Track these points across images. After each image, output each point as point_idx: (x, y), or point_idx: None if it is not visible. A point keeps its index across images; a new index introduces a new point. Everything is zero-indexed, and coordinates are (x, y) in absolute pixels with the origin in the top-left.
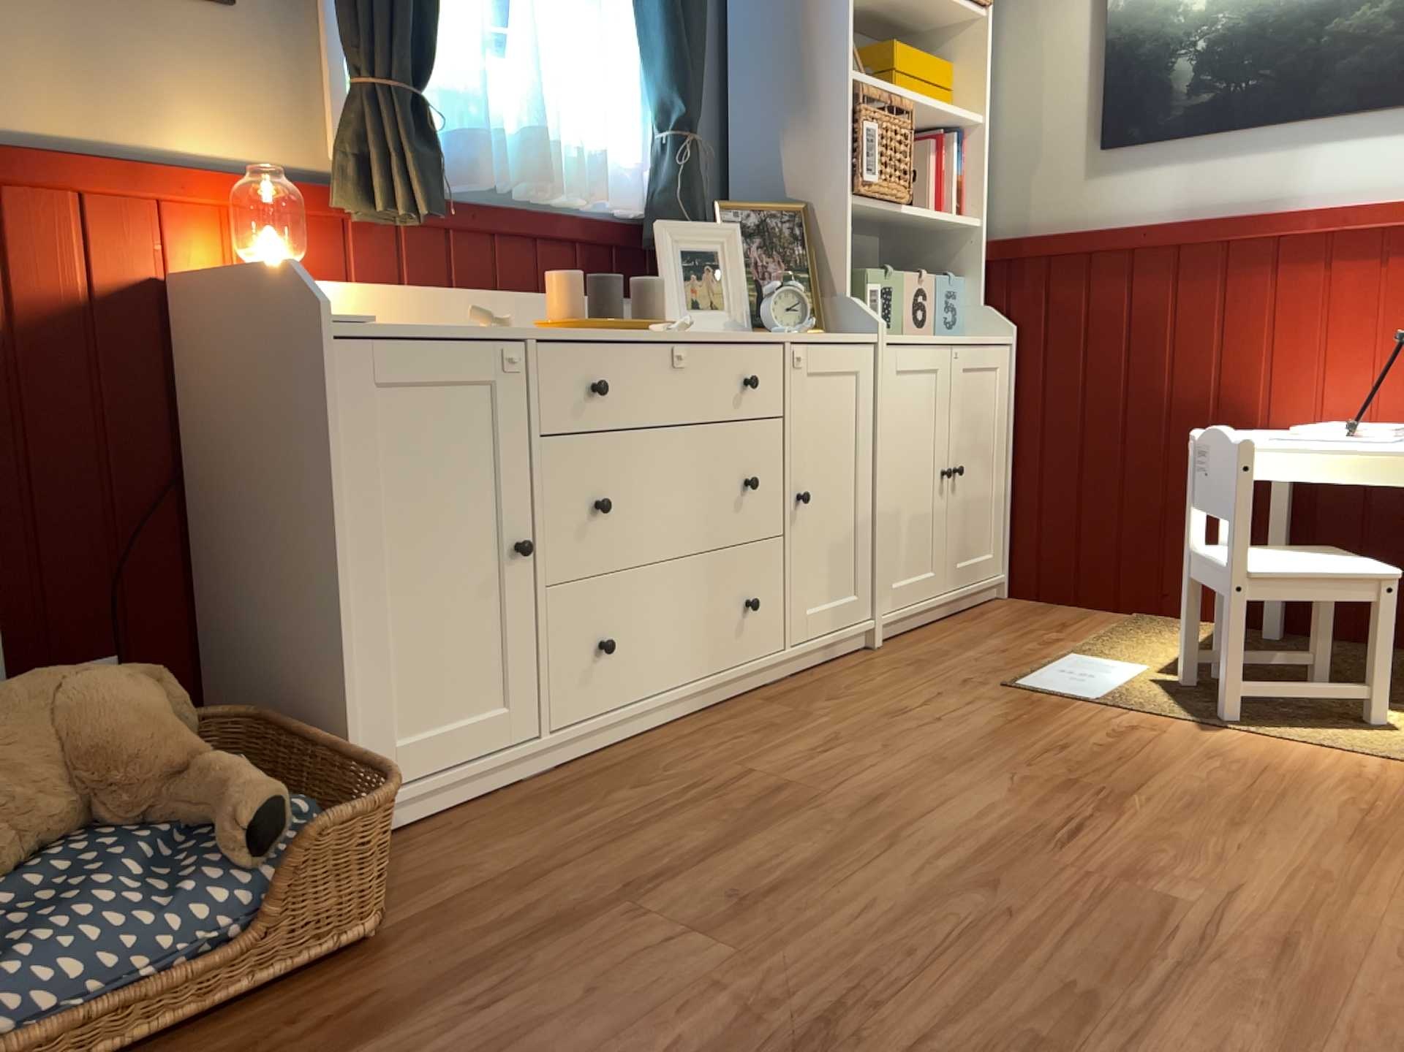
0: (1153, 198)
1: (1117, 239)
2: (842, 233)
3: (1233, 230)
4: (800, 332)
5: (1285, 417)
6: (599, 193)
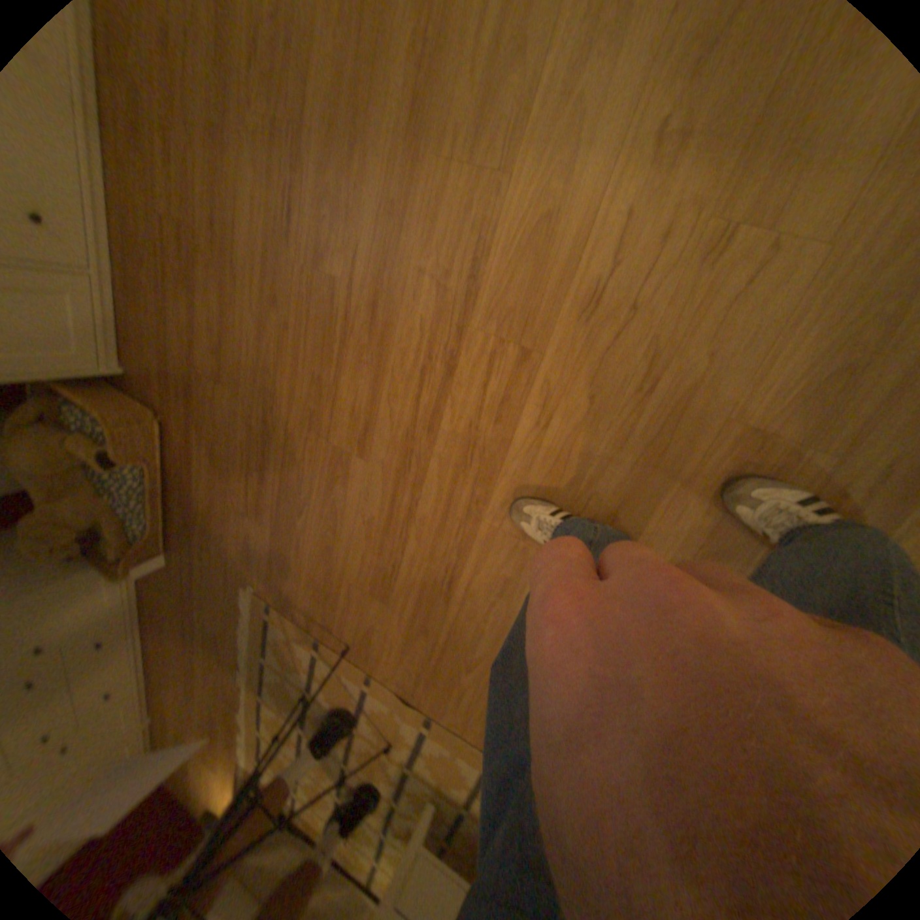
0: None
1: None
2: None
3: None
4: None
5: None
6: None
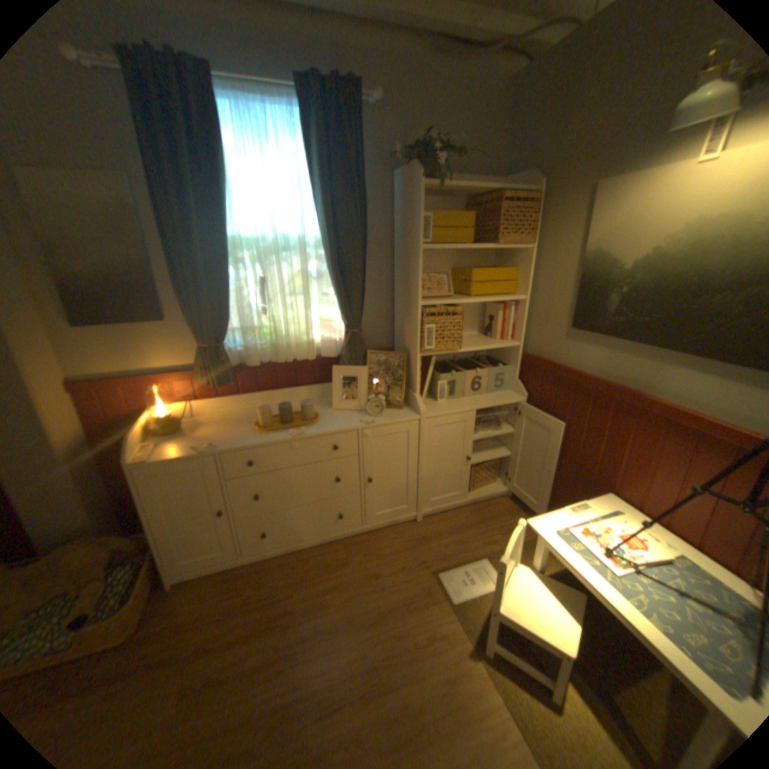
0: (592, 359)
1: (570, 374)
2: (416, 368)
3: (622, 394)
4: (378, 416)
5: (629, 495)
6: (309, 357)
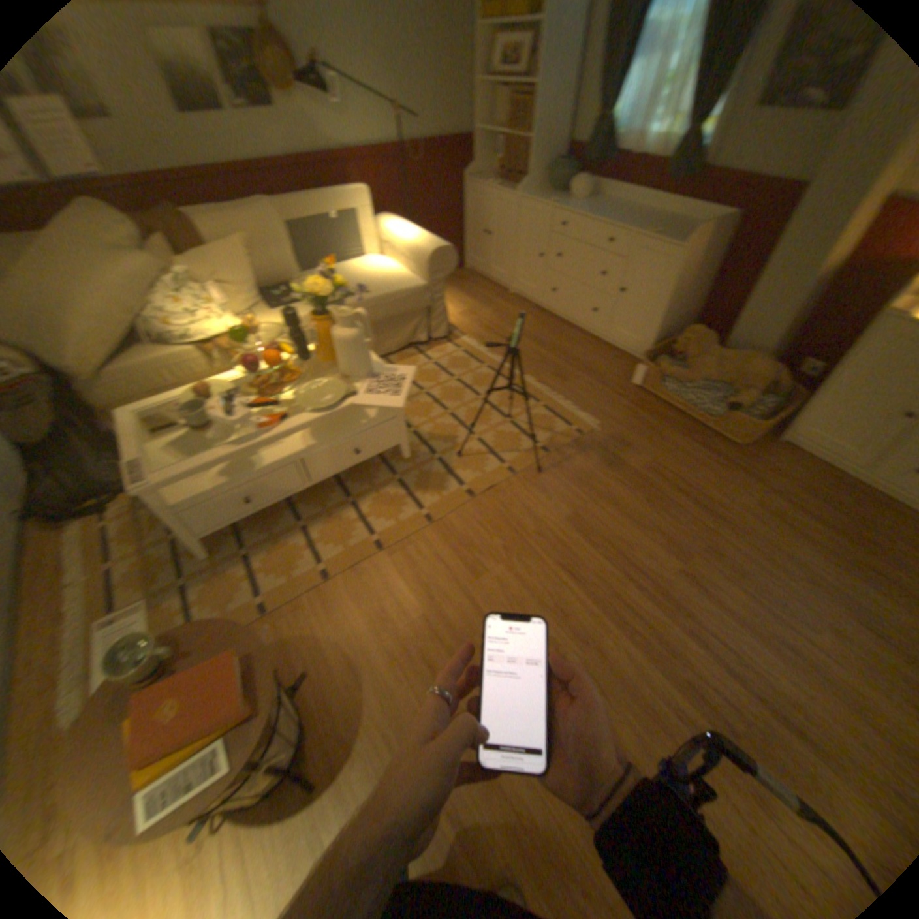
0: None
1: None
2: None
3: None
4: None
5: None
6: None
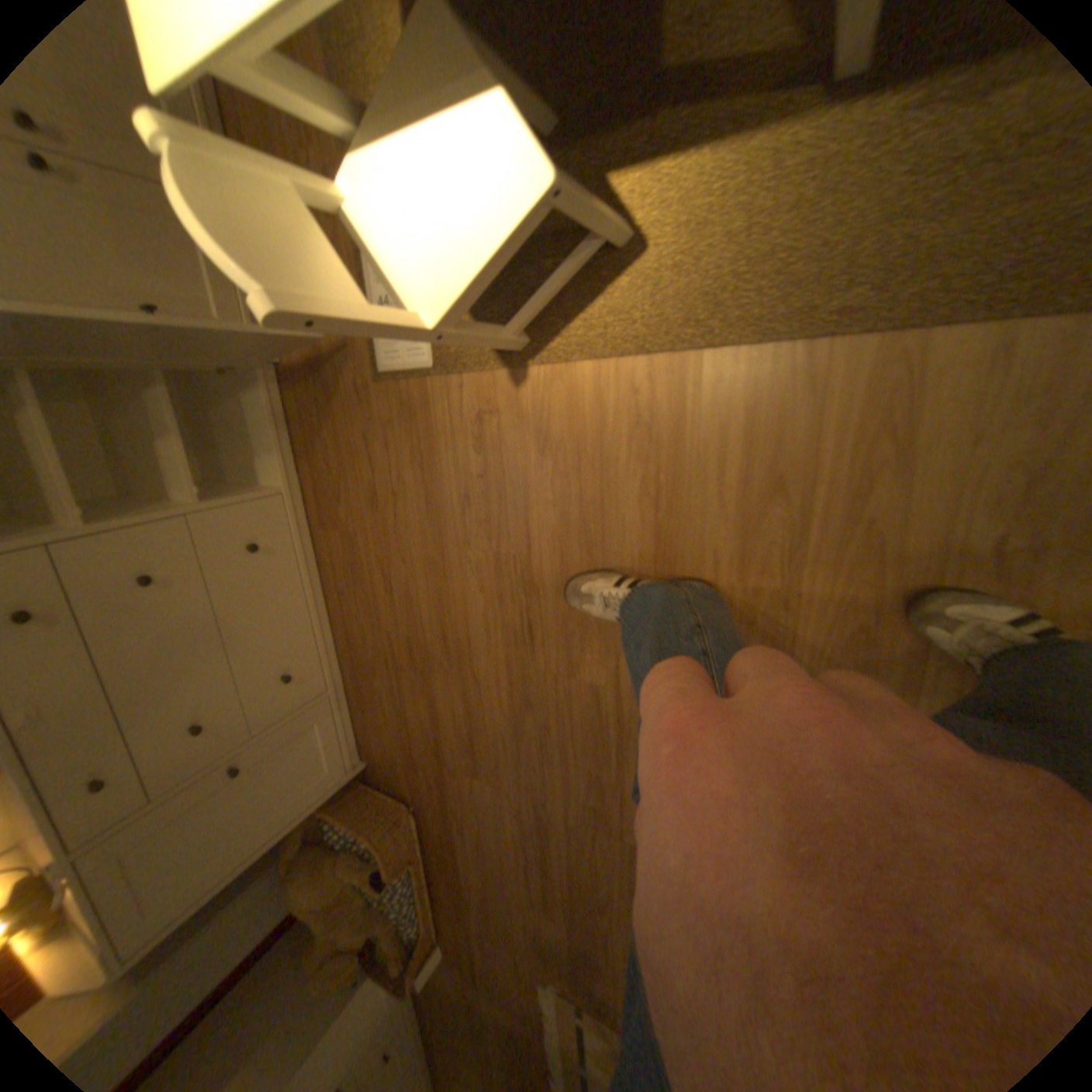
0: None
1: None
2: None
3: None
4: None
5: None
6: None
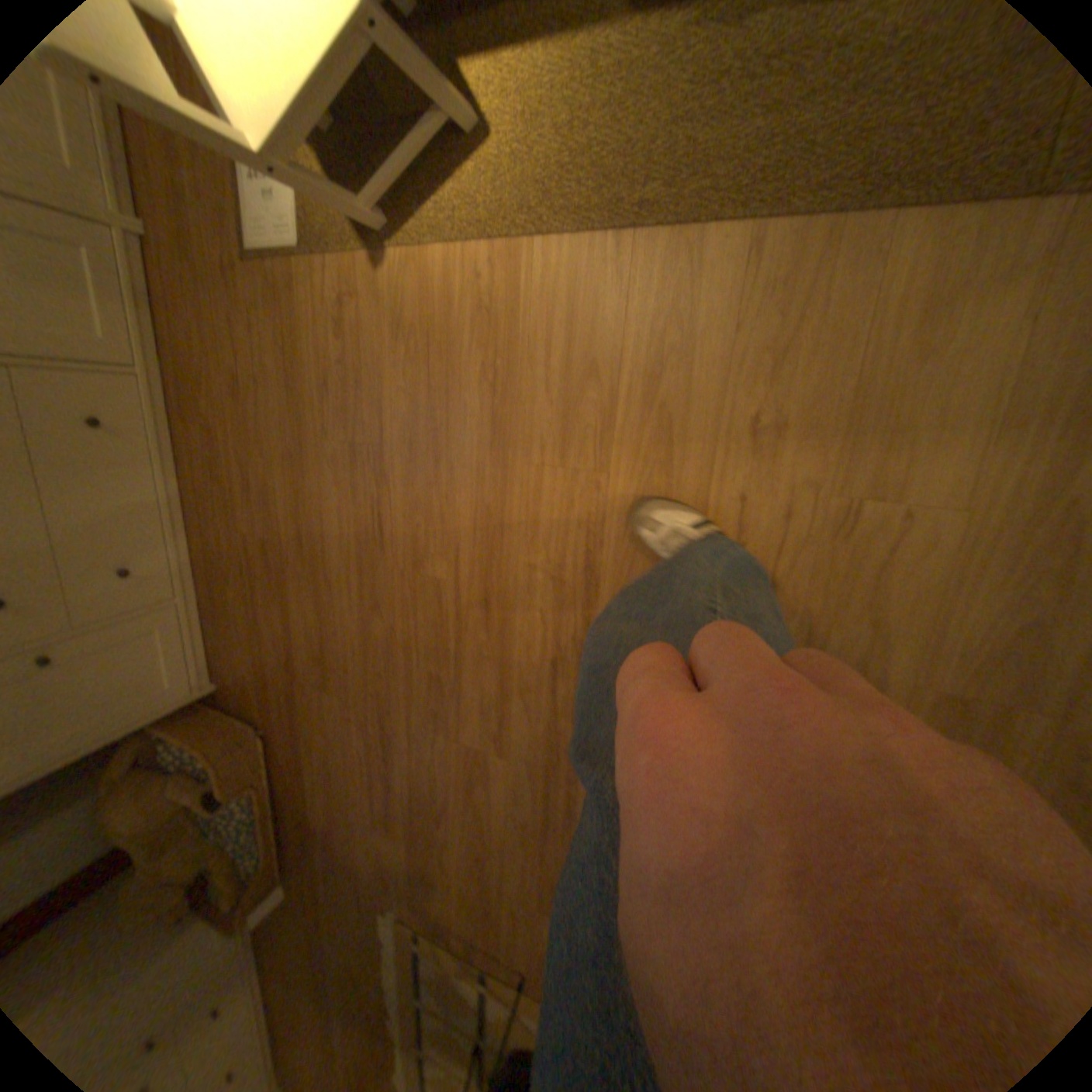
0: None
1: None
2: None
3: None
4: None
5: None
6: None
